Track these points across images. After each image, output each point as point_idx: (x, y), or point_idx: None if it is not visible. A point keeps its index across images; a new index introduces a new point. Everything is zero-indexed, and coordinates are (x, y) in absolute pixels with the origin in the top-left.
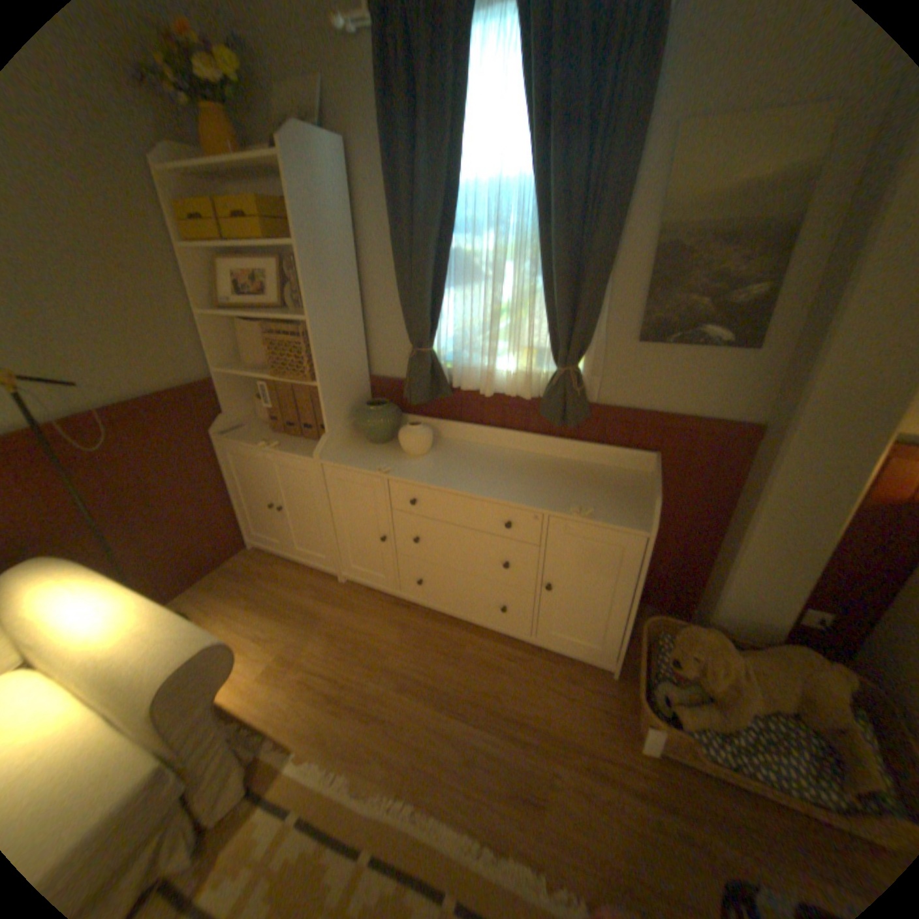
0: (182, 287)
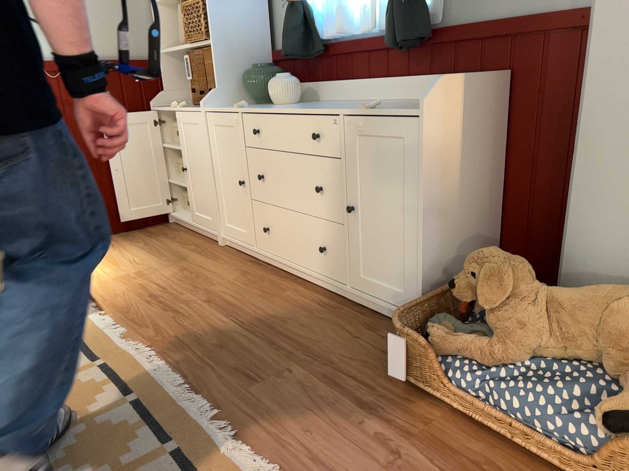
0: None
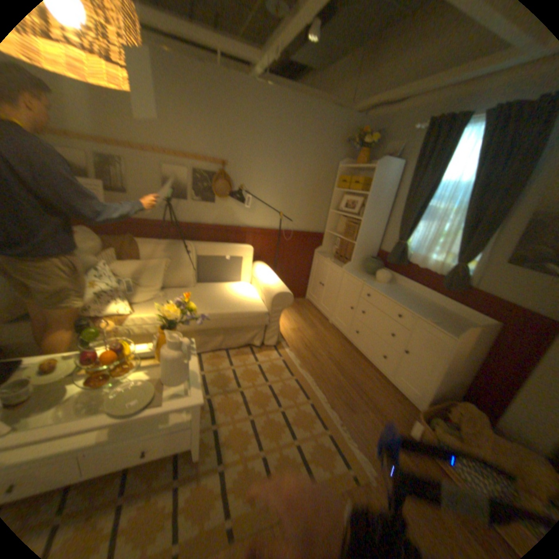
0: (329, 202)
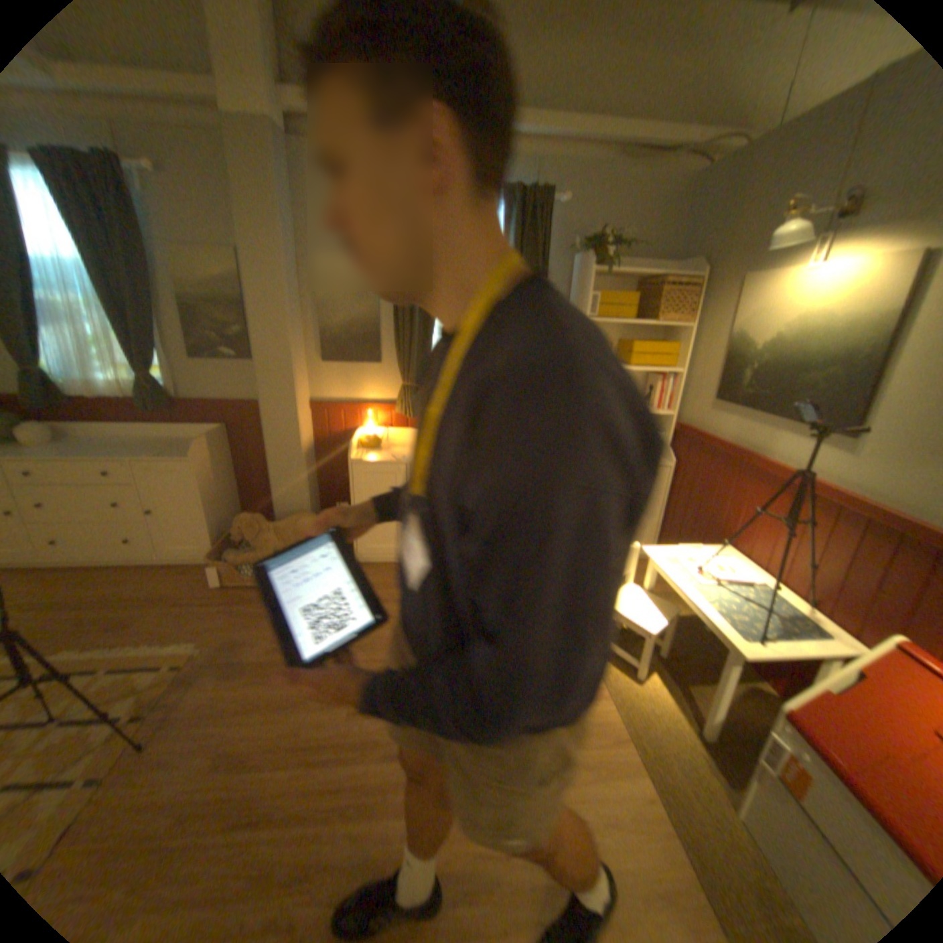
0: None
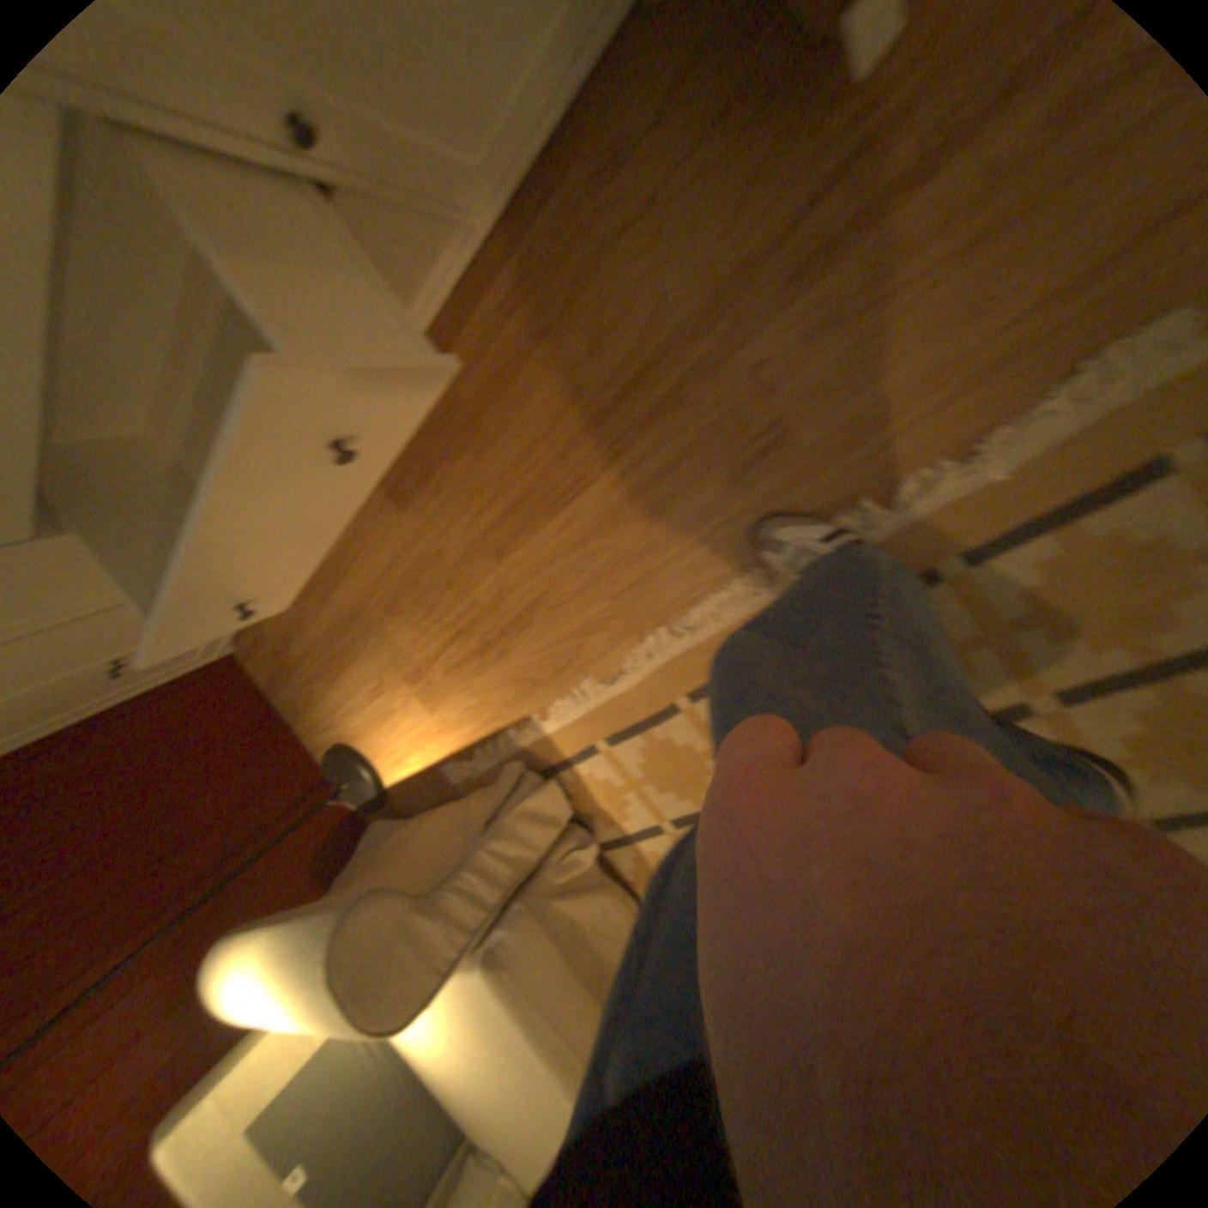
0: None
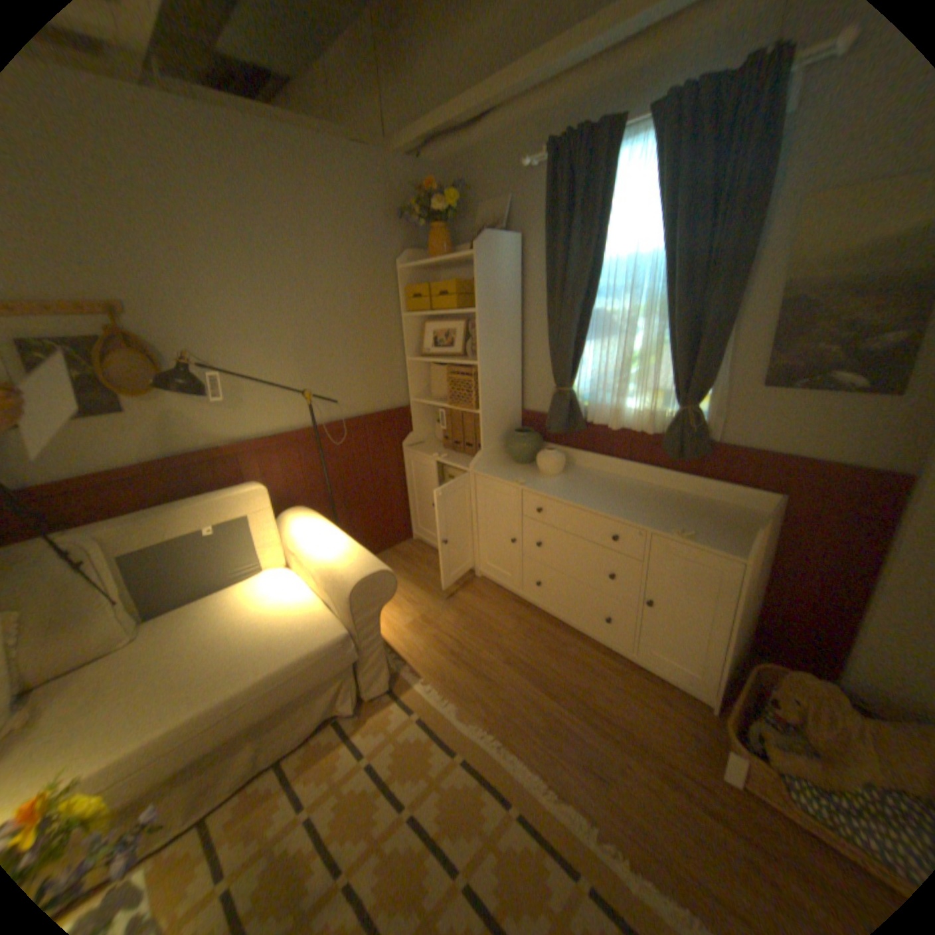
0: (401, 343)
